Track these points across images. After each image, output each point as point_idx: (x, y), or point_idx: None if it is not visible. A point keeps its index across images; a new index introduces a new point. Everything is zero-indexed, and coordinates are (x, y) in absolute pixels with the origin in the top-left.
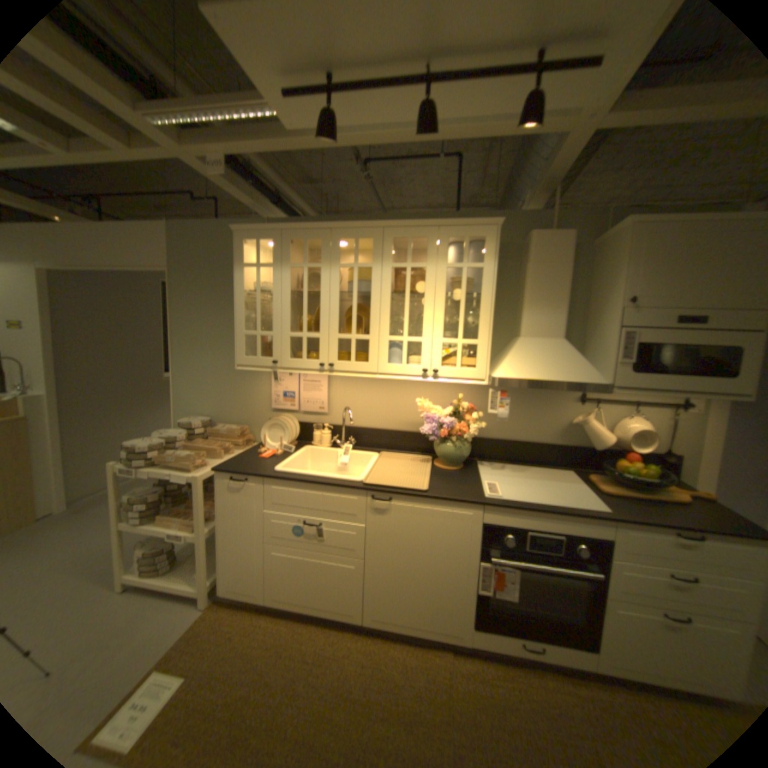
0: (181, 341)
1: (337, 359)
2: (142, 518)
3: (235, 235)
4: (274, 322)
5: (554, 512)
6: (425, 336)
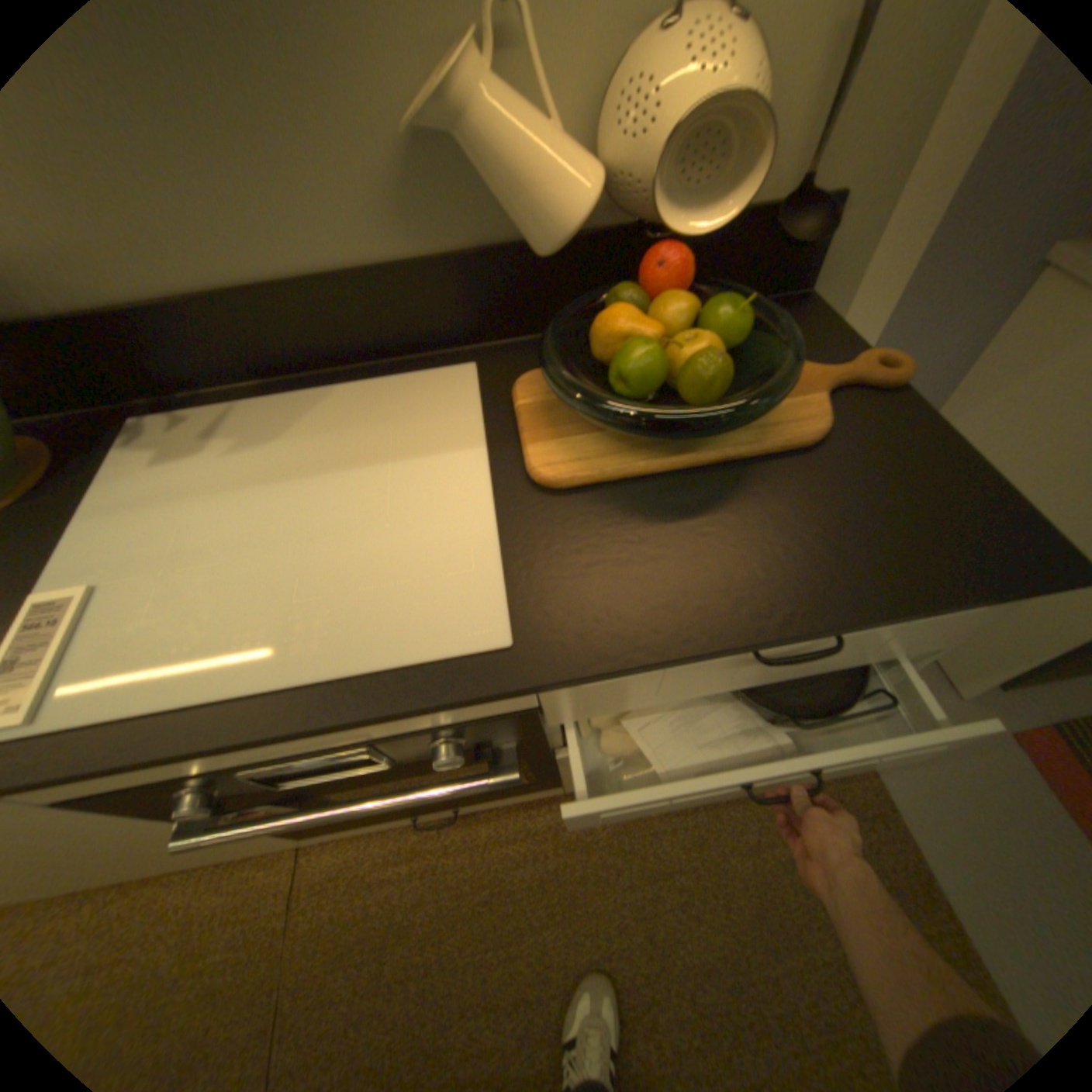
0: None
1: None
2: None
3: None
4: None
5: (255, 740)
6: None
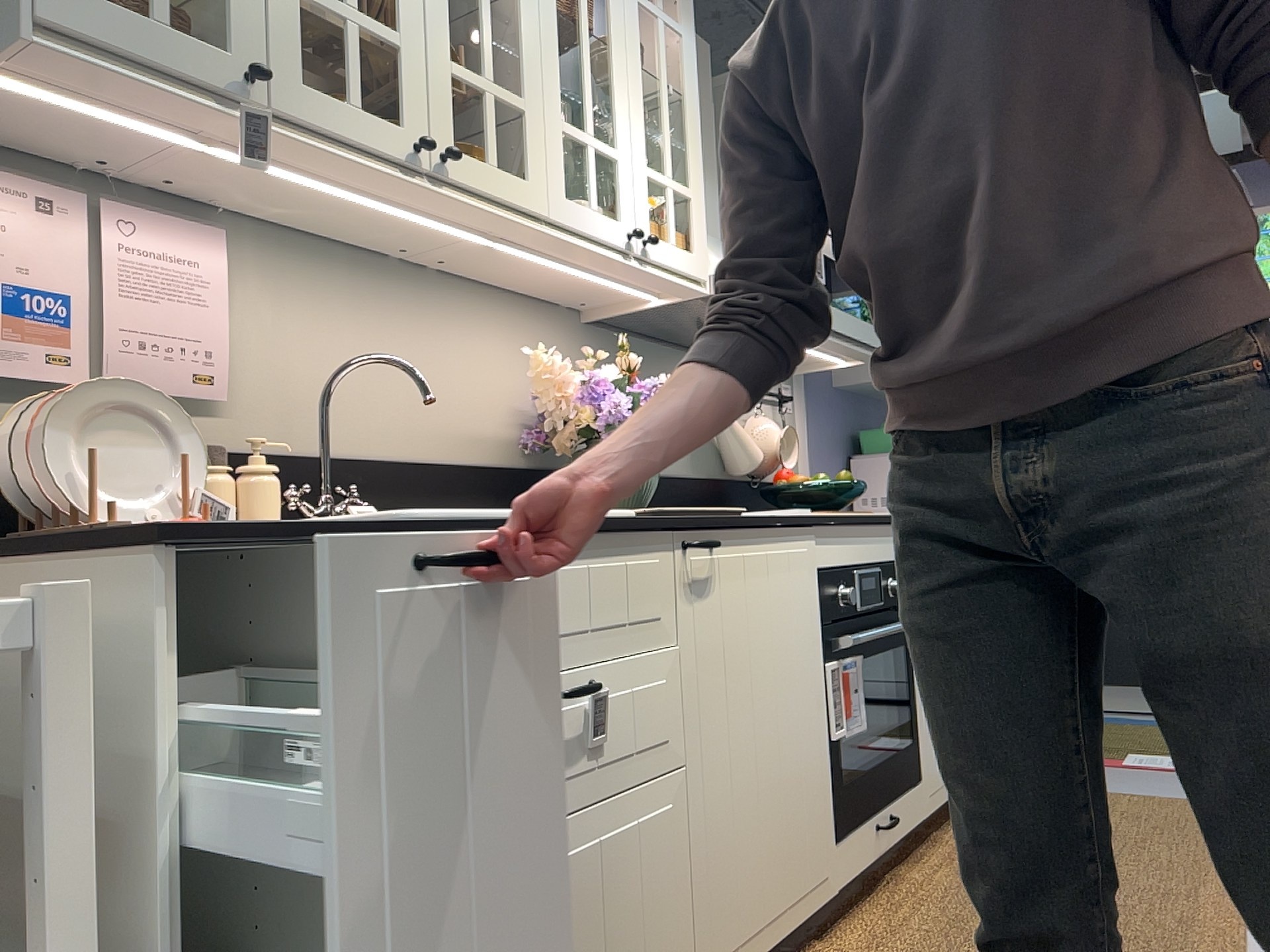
0: None
1: (451, 138)
2: None
3: None
4: None
5: (871, 517)
6: (623, 146)
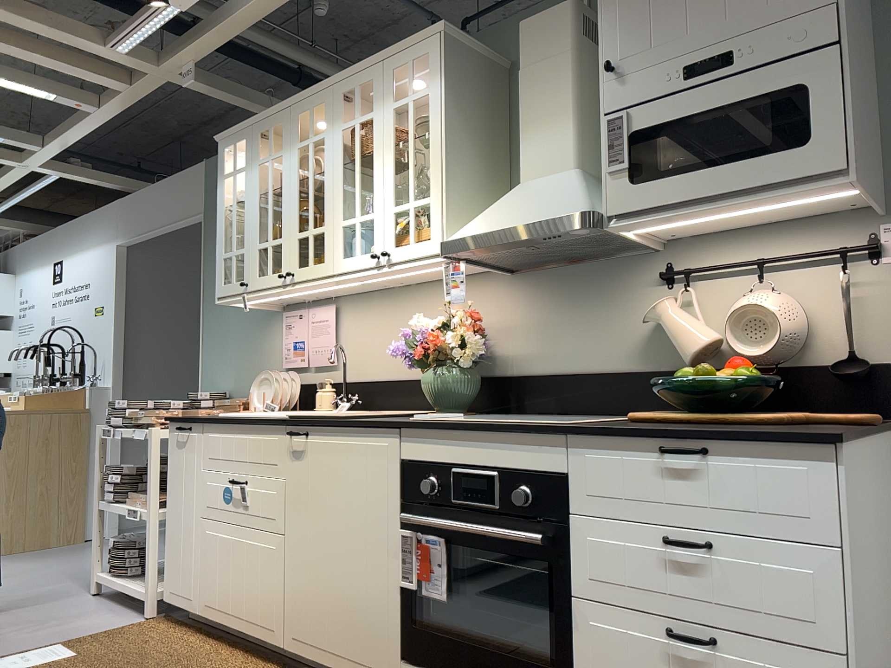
0: (211, 297)
1: (296, 264)
2: (119, 493)
3: (219, 146)
4: (245, 234)
5: (476, 426)
6: (376, 207)
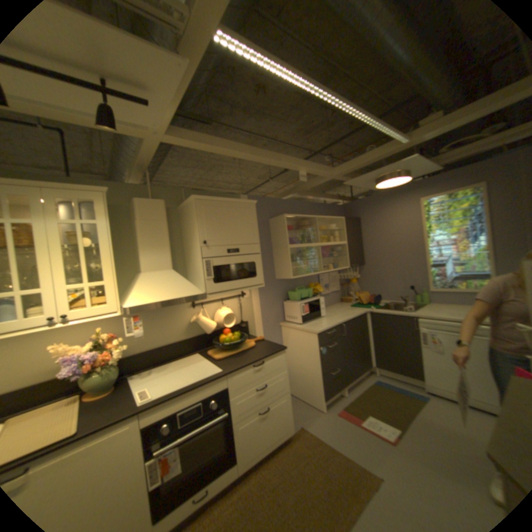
0: None
1: None
2: None
3: None
4: None
5: (190, 389)
6: (44, 285)
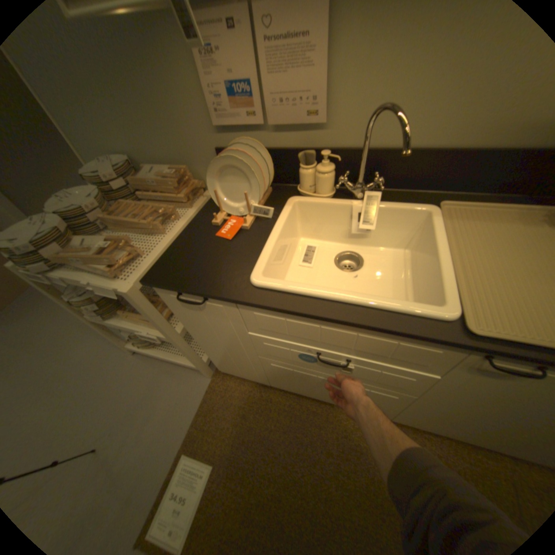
0: None
1: None
2: (104, 311)
3: None
4: None
5: None
6: None
